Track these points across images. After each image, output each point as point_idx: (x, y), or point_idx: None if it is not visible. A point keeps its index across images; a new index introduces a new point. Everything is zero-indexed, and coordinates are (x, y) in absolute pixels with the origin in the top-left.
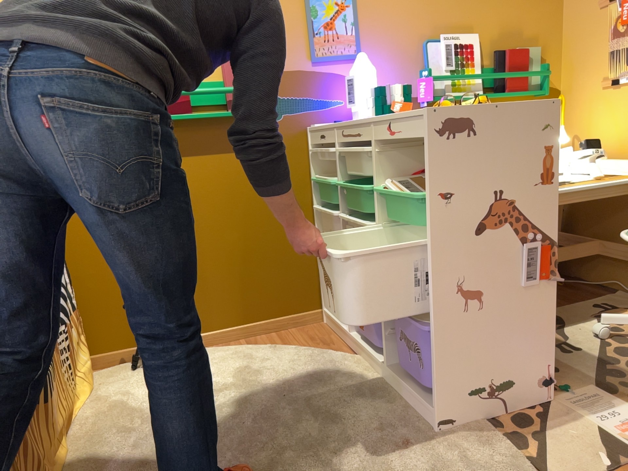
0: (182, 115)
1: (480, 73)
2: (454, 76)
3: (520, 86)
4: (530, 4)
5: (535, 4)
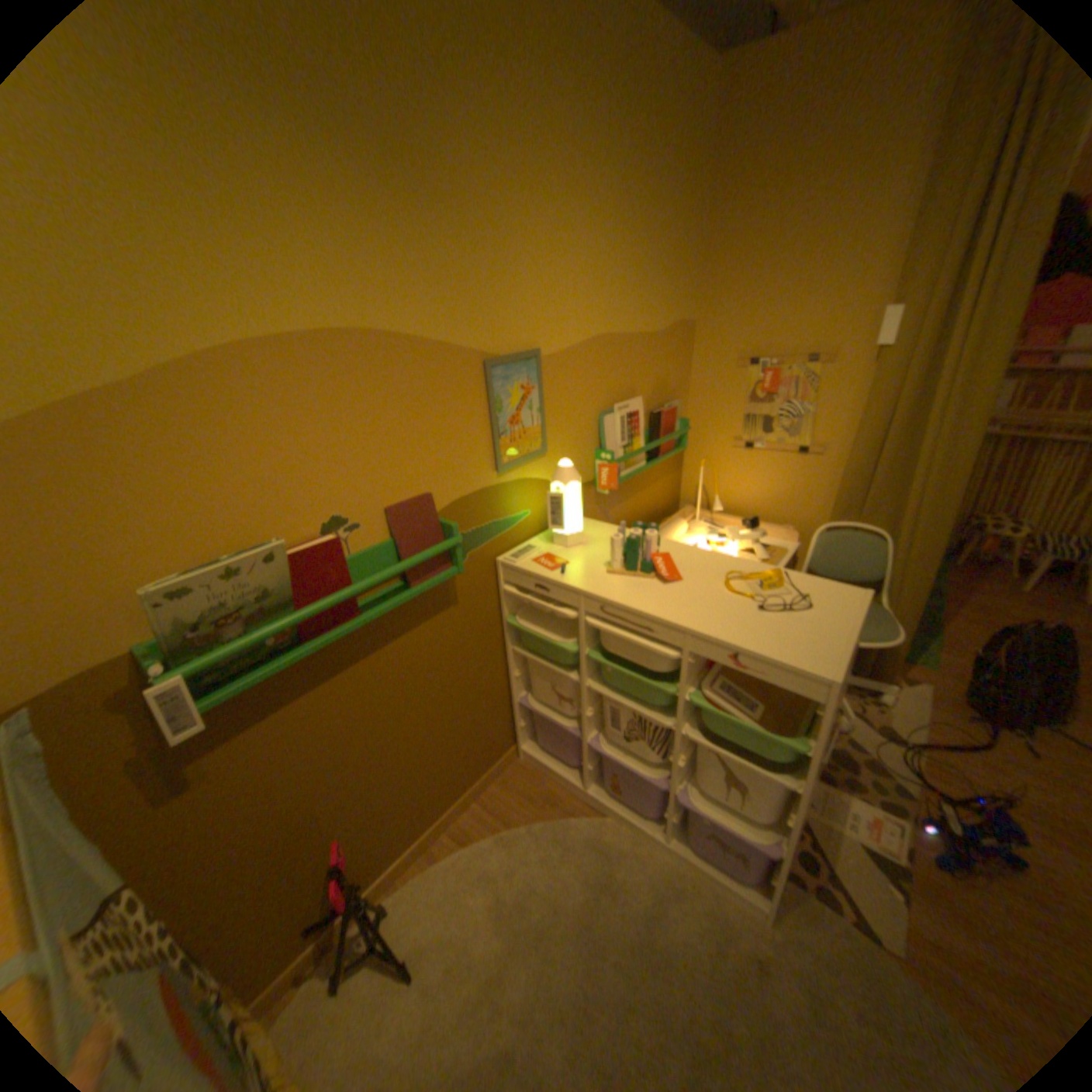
0: (349, 625)
1: (644, 442)
2: (632, 456)
3: (669, 446)
4: (675, 353)
5: (678, 352)
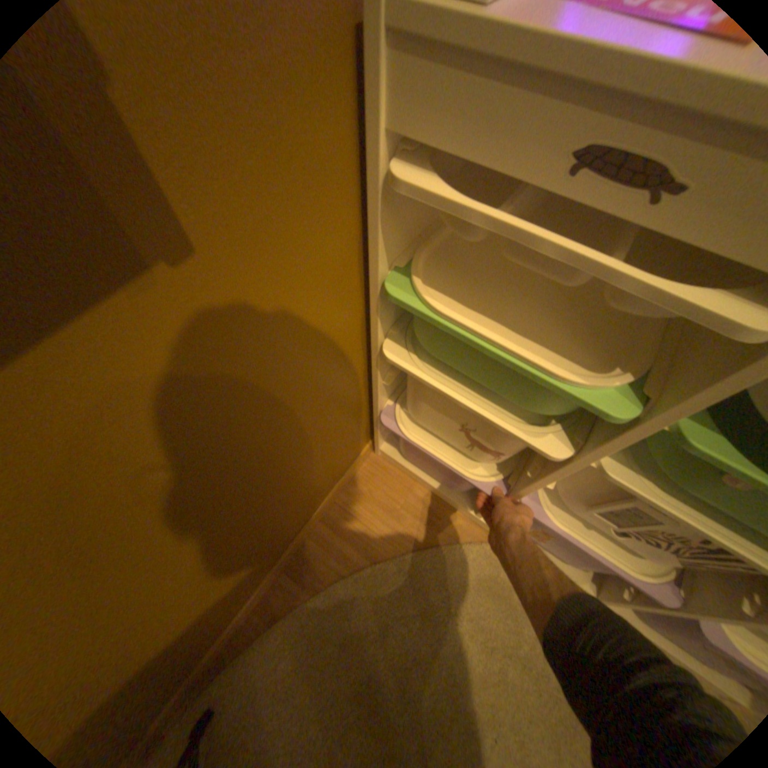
0: None
1: None
2: None
3: None
4: None
5: None
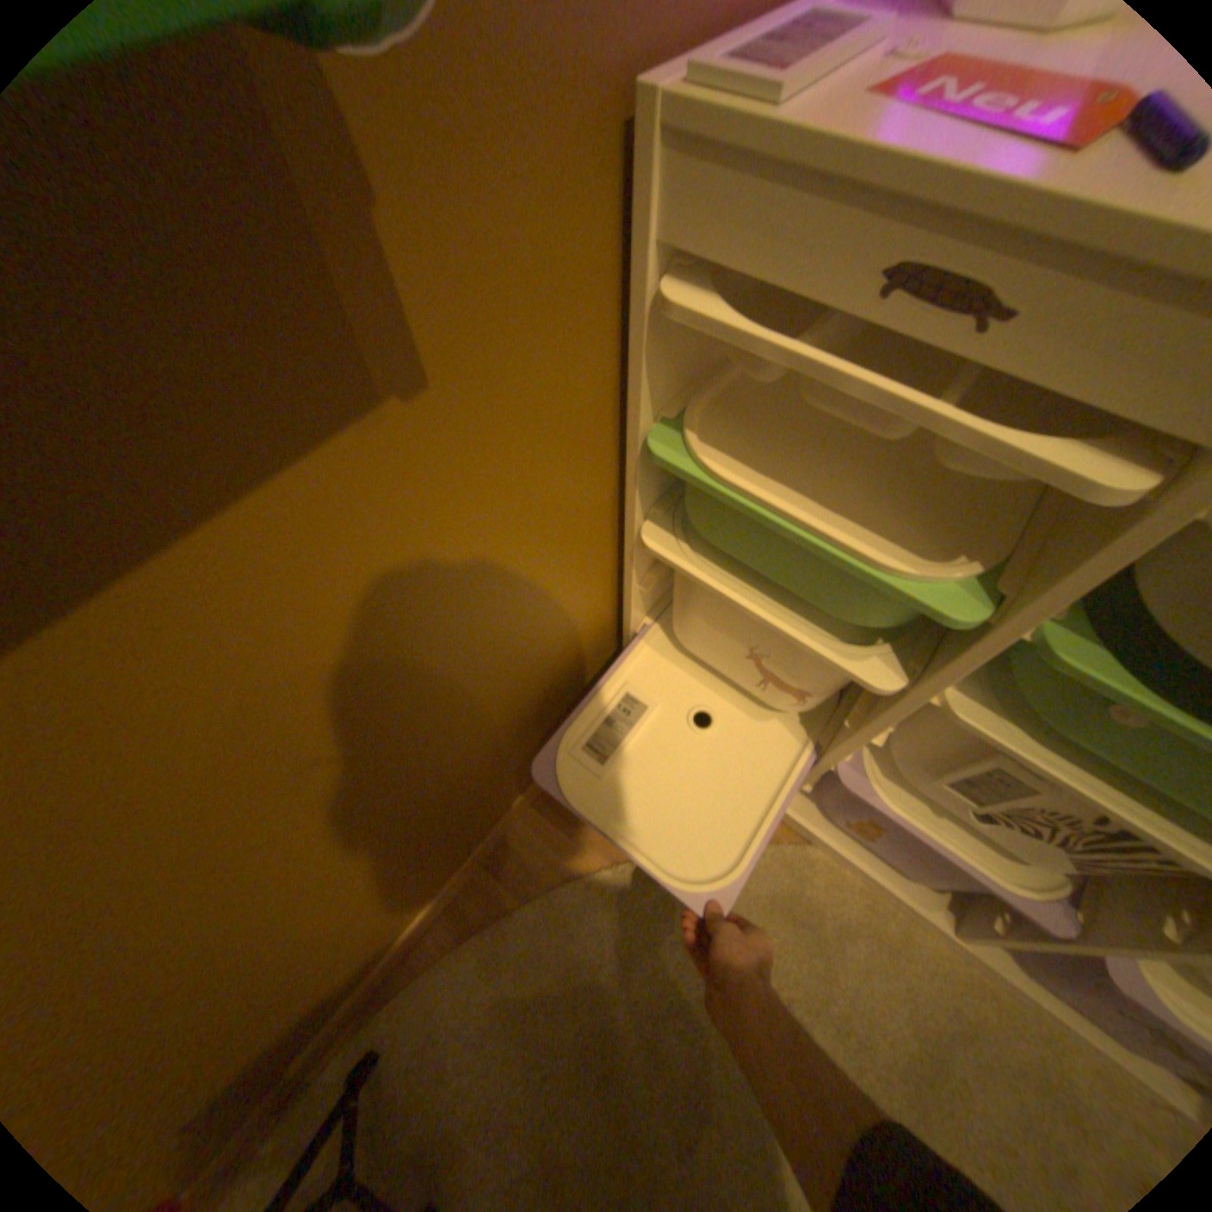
0: None
1: None
2: None
3: None
4: None
5: None
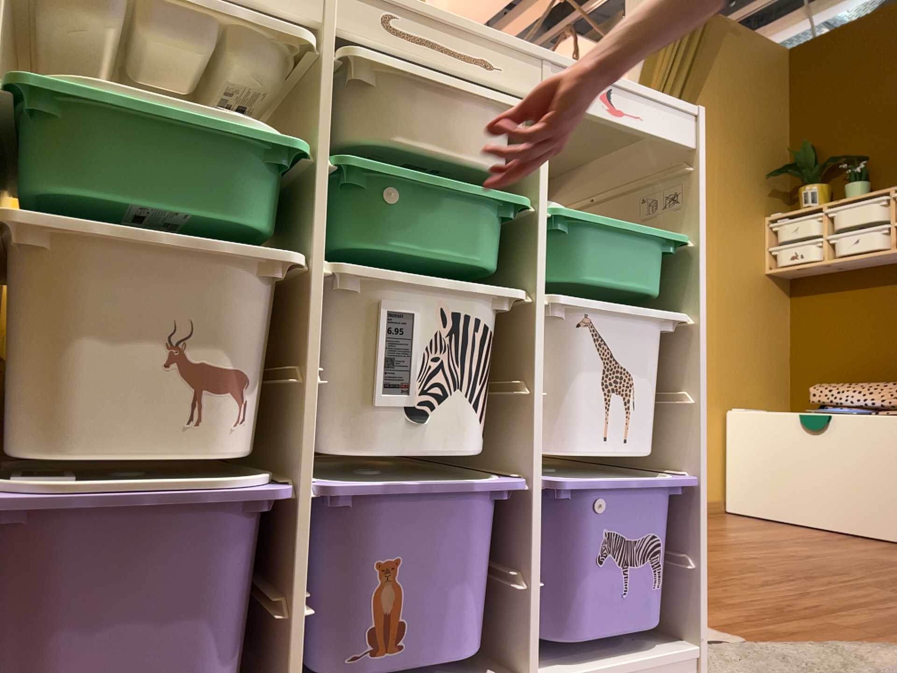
0: None
1: None
2: None
3: None
4: None
5: None
